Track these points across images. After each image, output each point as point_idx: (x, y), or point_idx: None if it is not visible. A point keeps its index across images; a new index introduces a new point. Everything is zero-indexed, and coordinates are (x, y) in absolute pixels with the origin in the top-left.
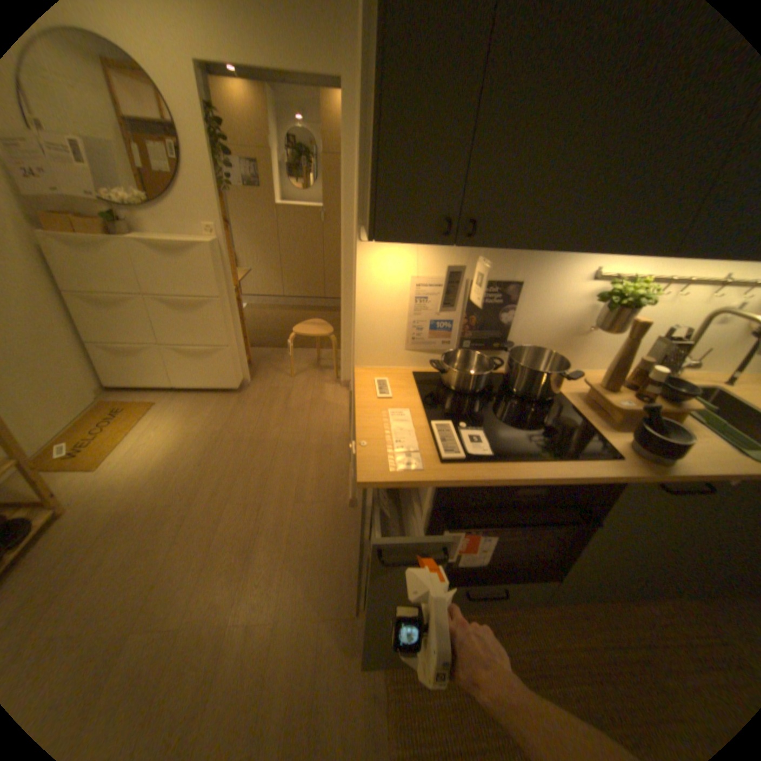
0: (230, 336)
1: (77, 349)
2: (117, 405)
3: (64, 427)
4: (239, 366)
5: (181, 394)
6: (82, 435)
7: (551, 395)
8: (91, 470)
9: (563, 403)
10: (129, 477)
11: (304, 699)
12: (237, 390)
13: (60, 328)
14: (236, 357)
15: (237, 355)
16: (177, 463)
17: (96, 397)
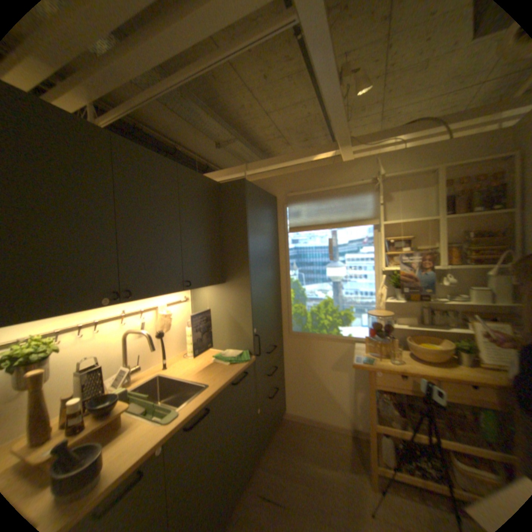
0: None
1: None
2: None
3: None
4: None
5: None
6: None
7: None
8: None
9: None
10: None
11: None
12: None
13: None
14: None
15: None
16: None
17: None
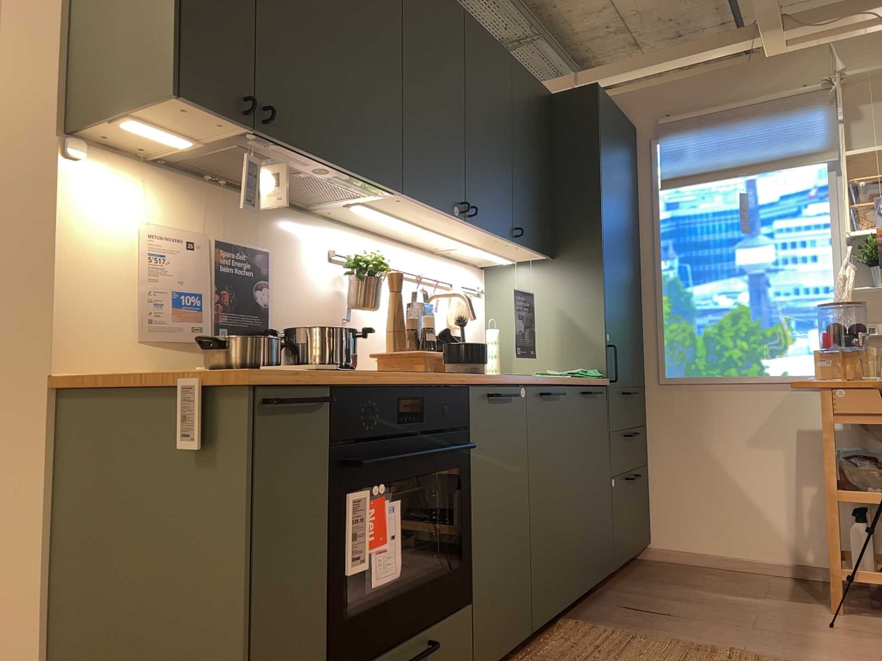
0: None
1: None
2: None
3: None
4: None
5: None
6: None
7: None
8: None
9: None
10: None
11: None
12: None
13: None
14: None
15: None
16: None
17: None
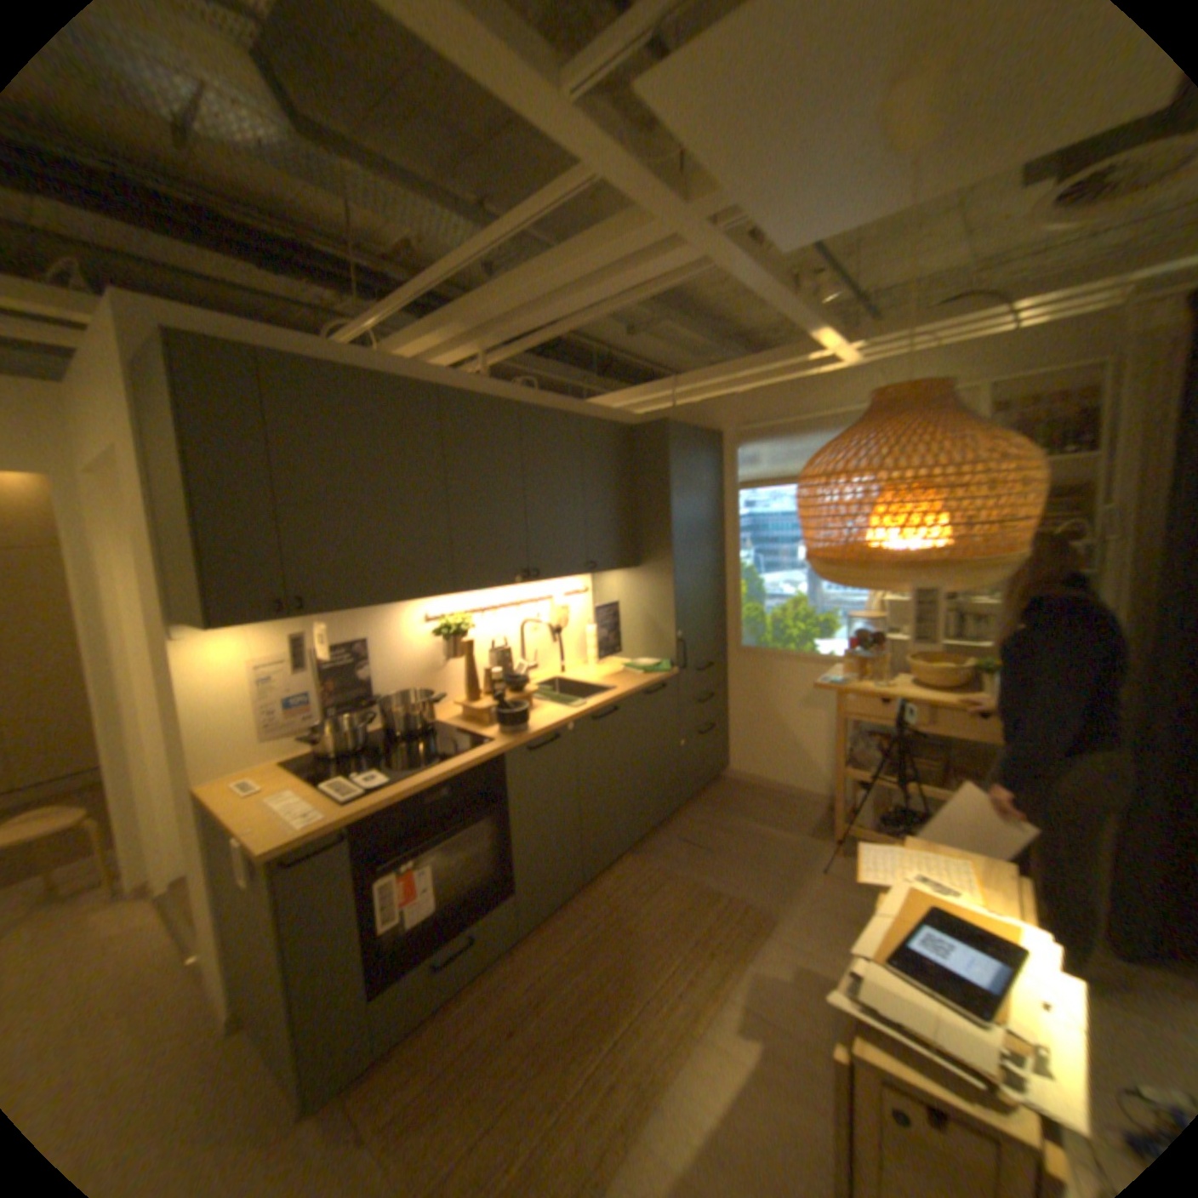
0: None
1: None
2: None
3: None
4: None
5: None
6: None
7: (432, 727)
8: None
9: (445, 728)
10: None
11: None
12: None
13: None
14: None
15: None
16: None
17: None
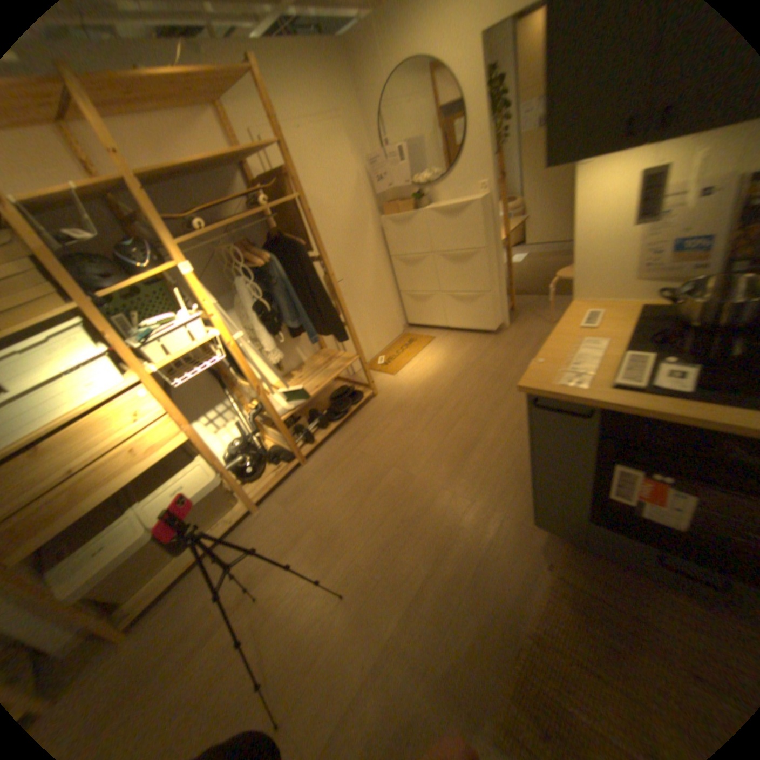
0: (492, 282)
1: (395, 296)
2: (413, 336)
3: (385, 347)
4: (498, 310)
5: (453, 332)
6: (392, 353)
7: None
8: (392, 374)
9: None
10: (410, 382)
11: (478, 555)
12: (494, 332)
13: (387, 281)
14: (496, 301)
15: (497, 300)
16: (438, 380)
17: (403, 330)
